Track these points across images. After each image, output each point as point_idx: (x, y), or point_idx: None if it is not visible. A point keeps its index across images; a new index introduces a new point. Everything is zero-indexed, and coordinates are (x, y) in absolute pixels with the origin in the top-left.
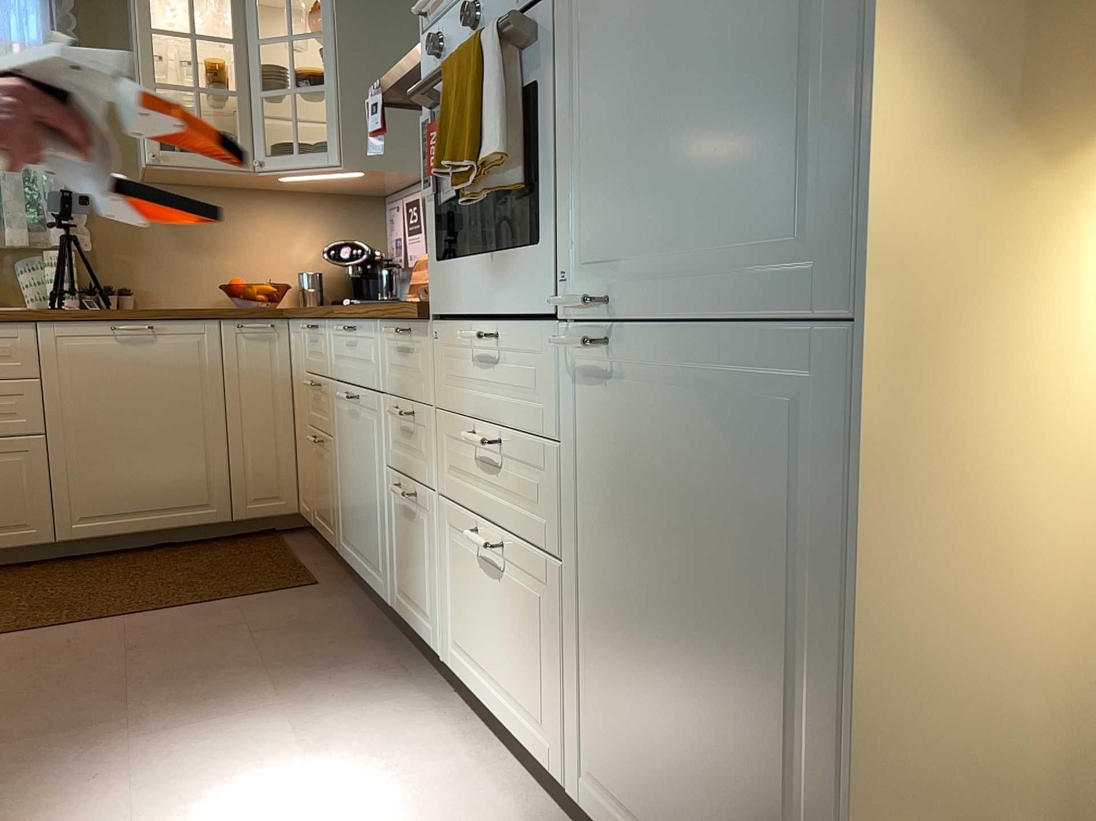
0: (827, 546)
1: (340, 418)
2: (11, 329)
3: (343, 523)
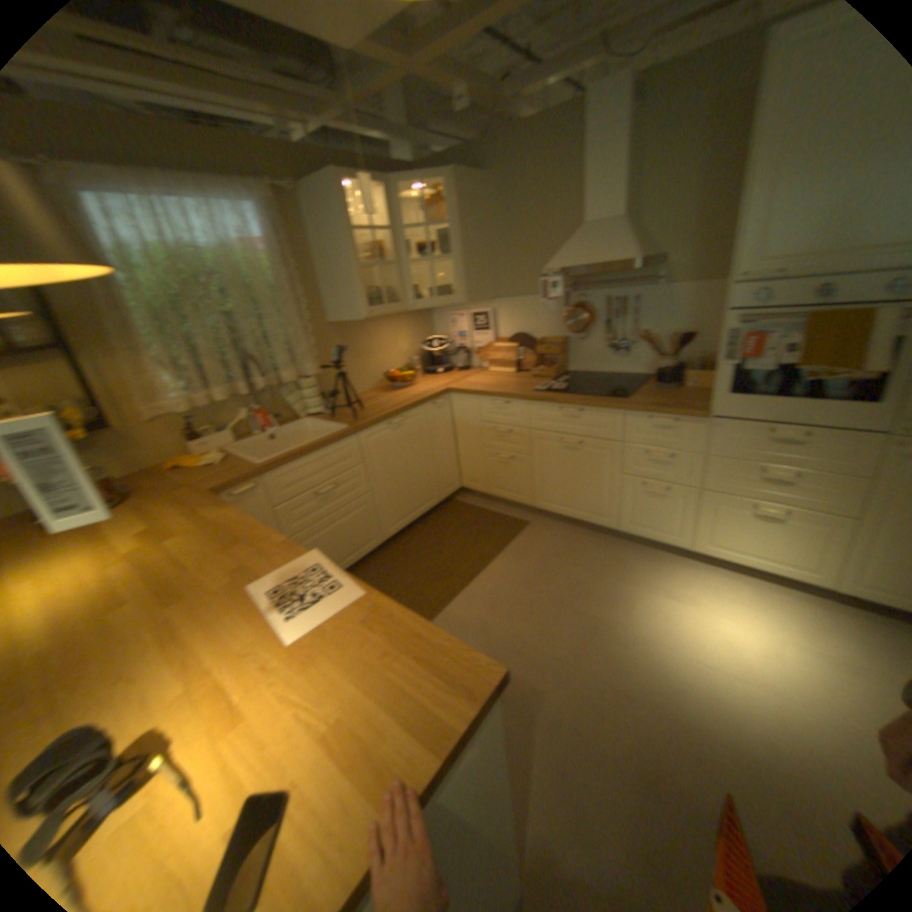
0: None
1: (543, 449)
2: (345, 442)
3: (541, 495)
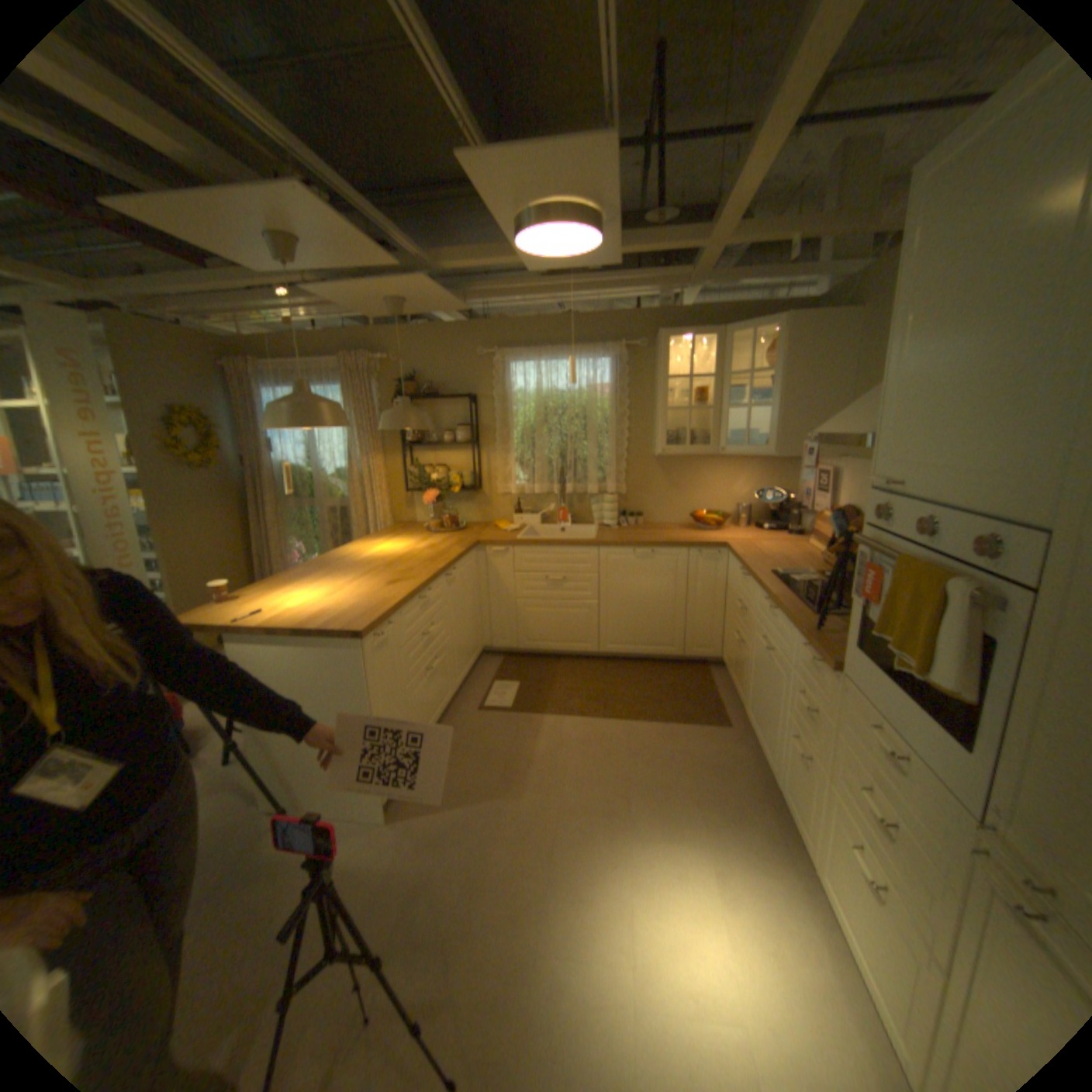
0: None
1: (757, 645)
2: (586, 549)
3: (750, 702)
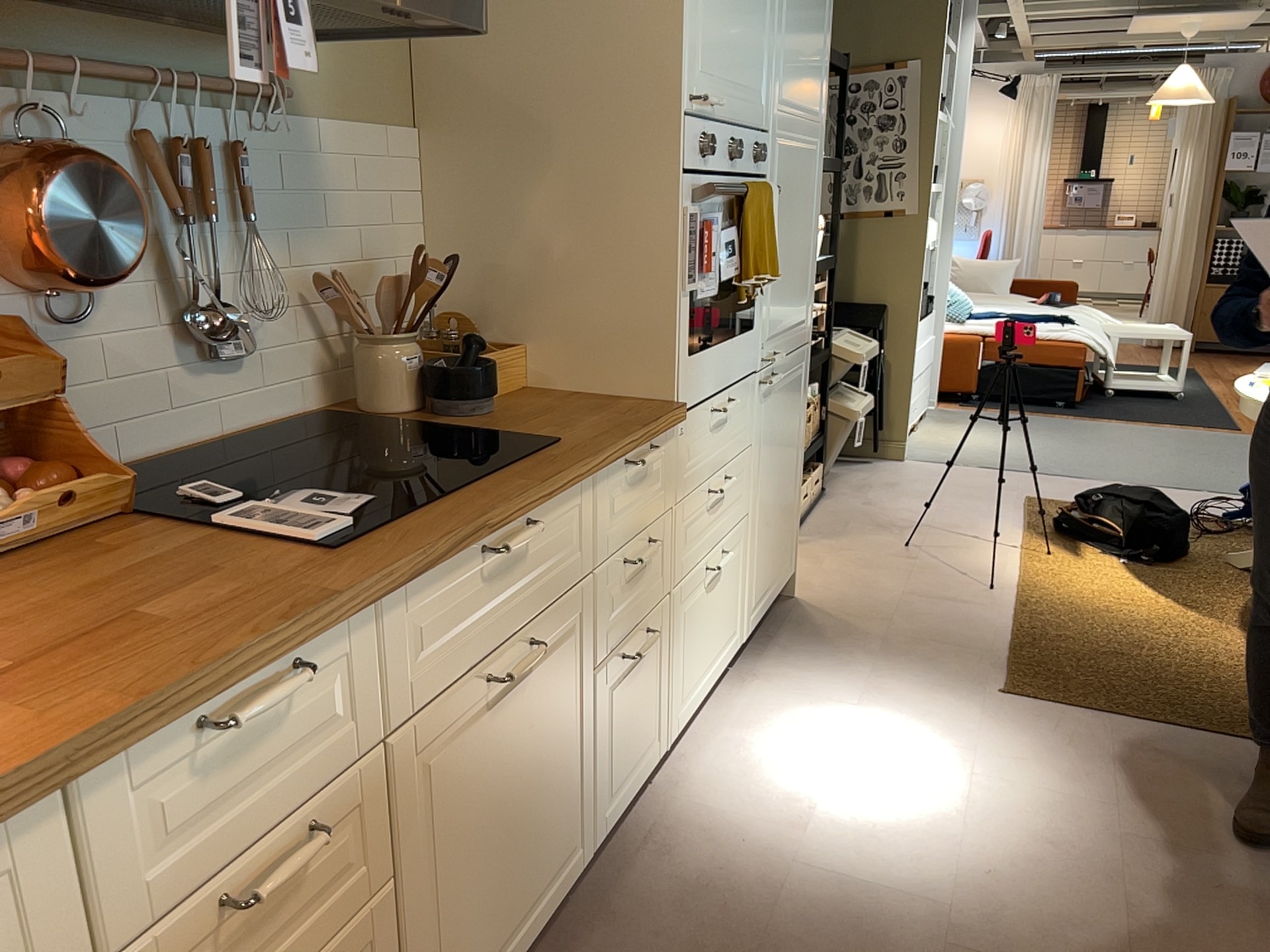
0: (801, 411)
1: (441, 777)
2: None
3: None
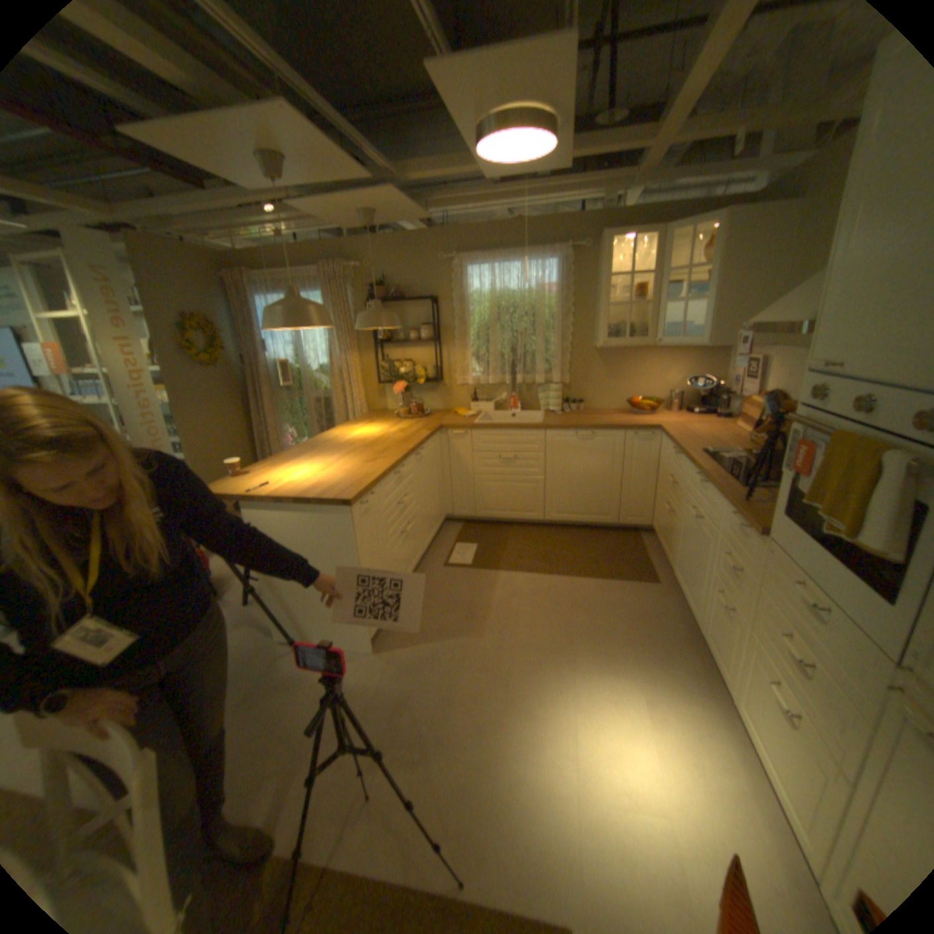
0: None
1: (686, 514)
2: (535, 432)
3: (678, 562)
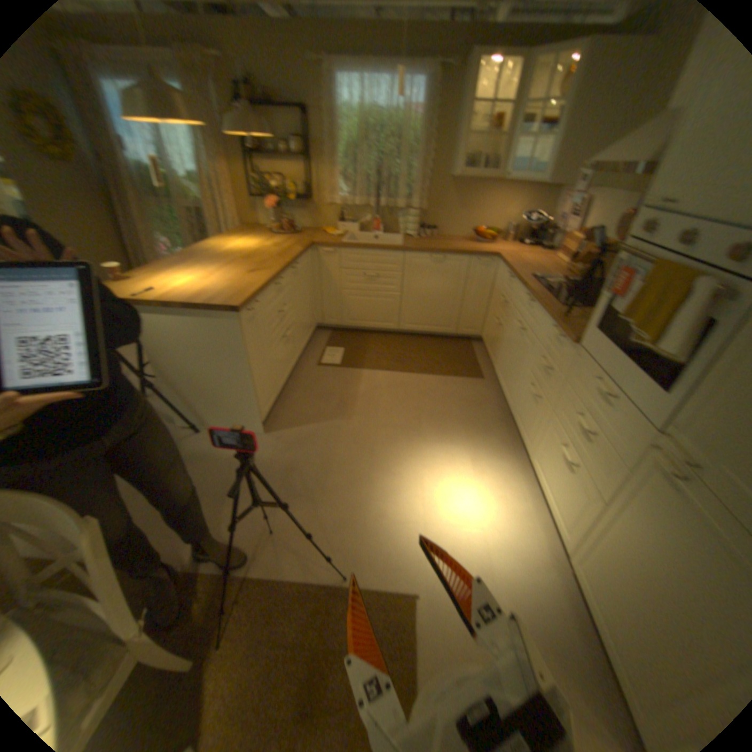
0: None
1: (513, 327)
2: (397, 254)
3: (500, 364)
